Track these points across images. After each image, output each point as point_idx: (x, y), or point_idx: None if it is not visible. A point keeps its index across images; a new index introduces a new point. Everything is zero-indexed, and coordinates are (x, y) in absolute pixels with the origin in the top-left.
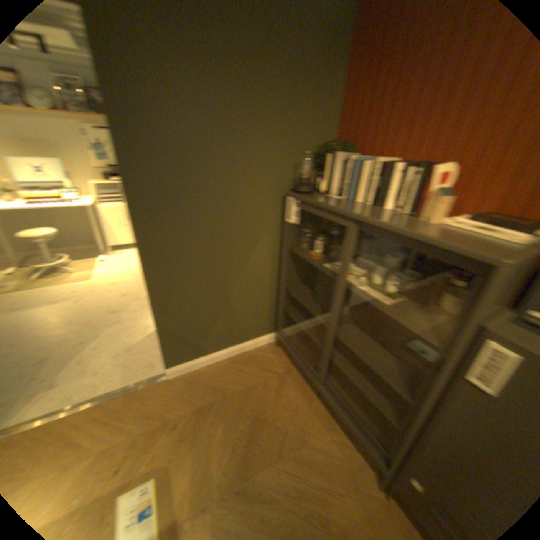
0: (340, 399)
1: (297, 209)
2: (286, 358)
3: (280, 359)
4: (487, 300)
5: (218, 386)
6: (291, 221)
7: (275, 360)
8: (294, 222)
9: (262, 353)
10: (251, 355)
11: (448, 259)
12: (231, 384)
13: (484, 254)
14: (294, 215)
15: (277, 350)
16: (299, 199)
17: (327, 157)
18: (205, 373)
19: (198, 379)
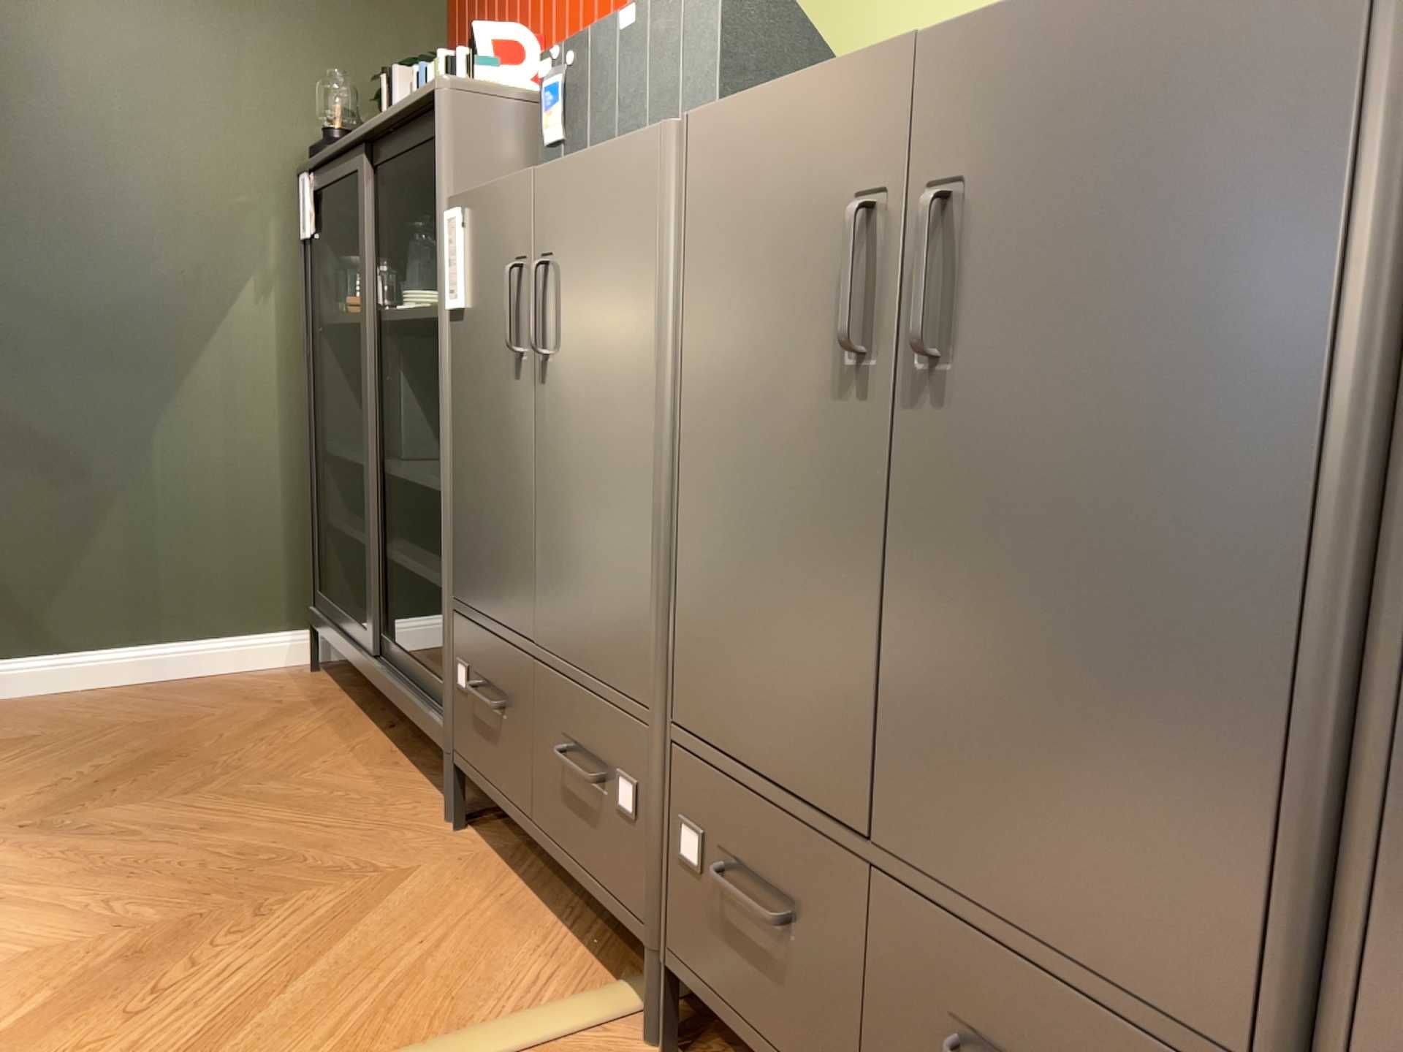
0: (399, 651)
1: (316, 196)
2: (333, 684)
3: (314, 686)
4: (442, 156)
5: (76, 717)
6: (311, 235)
7: (294, 687)
8: (314, 233)
9: (258, 679)
10: (219, 681)
11: (433, 135)
12: (121, 714)
13: (431, 88)
14: (315, 217)
15: (314, 675)
16: (313, 169)
17: (385, 89)
18: (45, 701)
19: (17, 709)
